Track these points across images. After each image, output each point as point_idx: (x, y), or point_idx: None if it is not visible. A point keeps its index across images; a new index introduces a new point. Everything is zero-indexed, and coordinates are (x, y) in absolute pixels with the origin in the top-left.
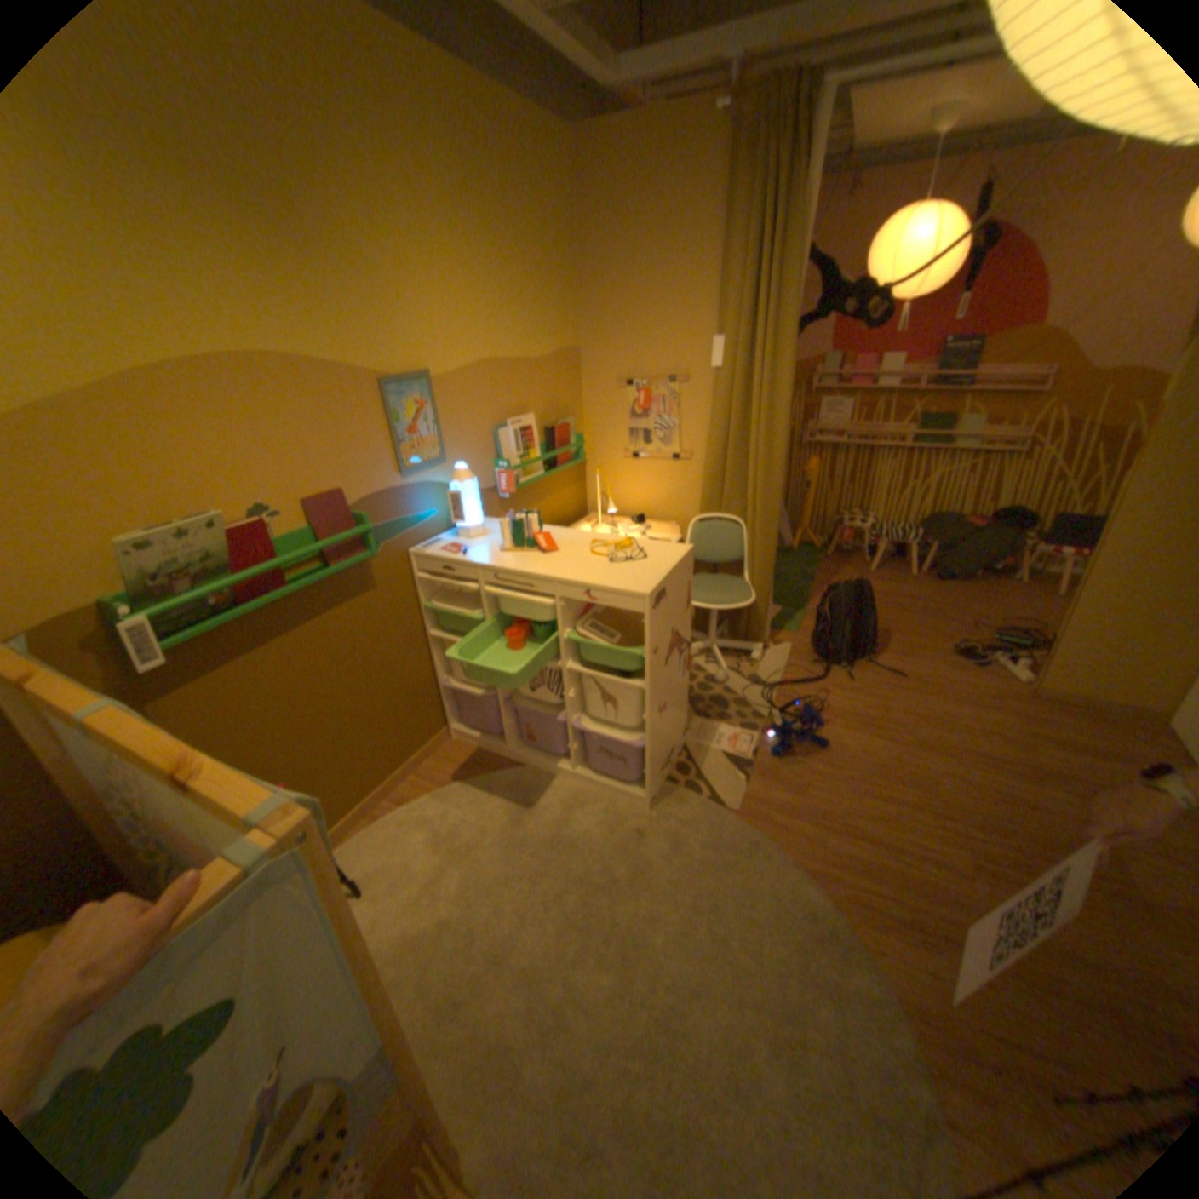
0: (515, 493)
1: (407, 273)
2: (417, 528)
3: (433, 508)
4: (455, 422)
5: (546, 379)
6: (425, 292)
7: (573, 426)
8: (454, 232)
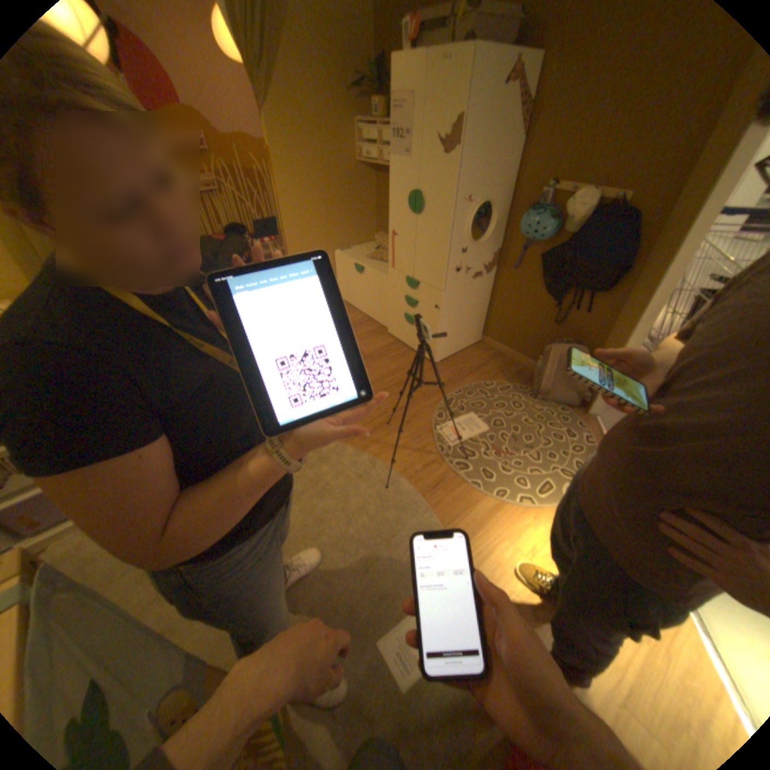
0: None
1: None
2: None
3: None
4: None
5: None
6: None
7: None
8: None
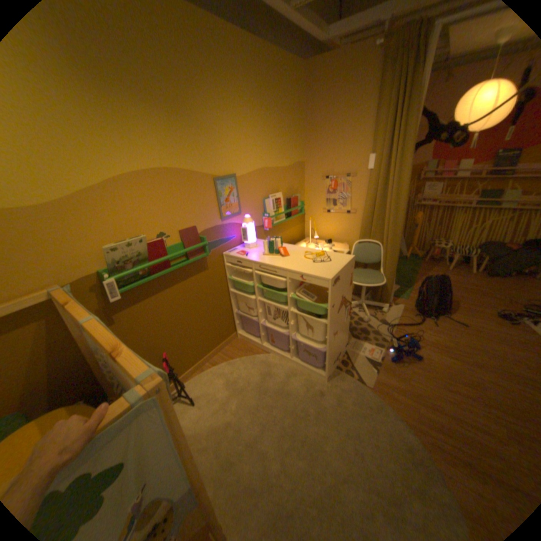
0: (271, 228)
1: (228, 131)
2: (227, 243)
3: (234, 234)
4: (246, 196)
5: (288, 176)
6: (236, 139)
7: (300, 197)
8: (250, 112)
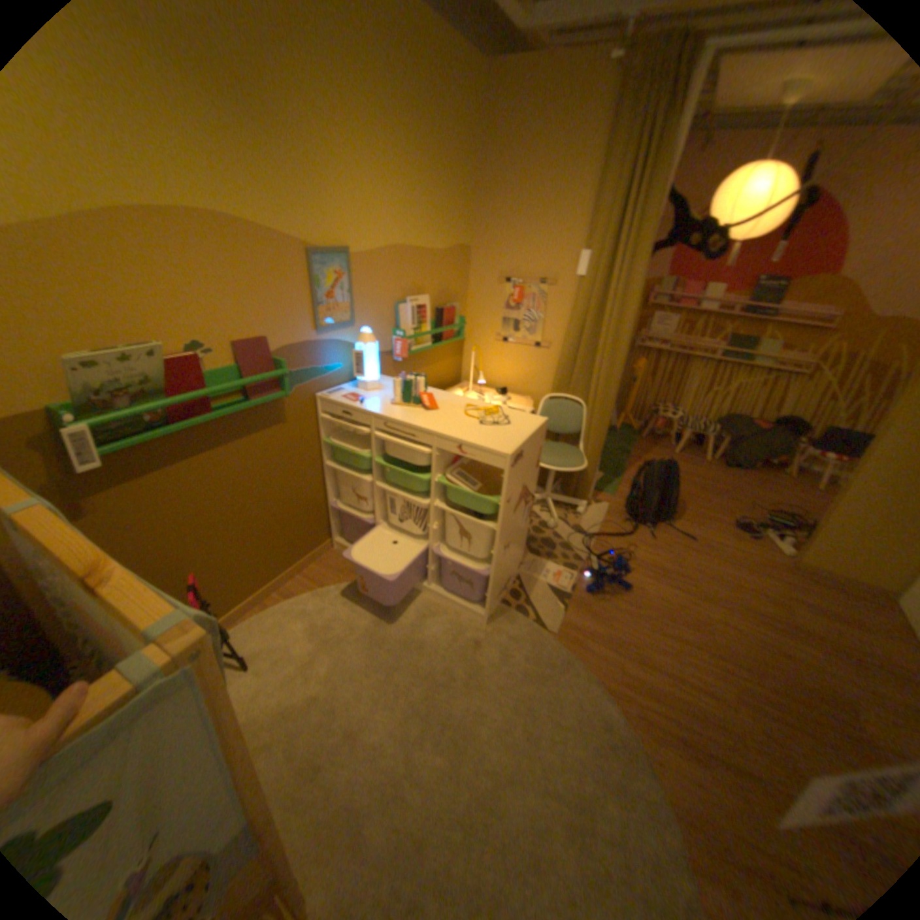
0: (406, 357)
1: (339, 162)
2: (324, 376)
3: (339, 362)
4: (365, 293)
5: (442, 268)
6: (353, 181)
7: (458, 309)
8: (383, 133)
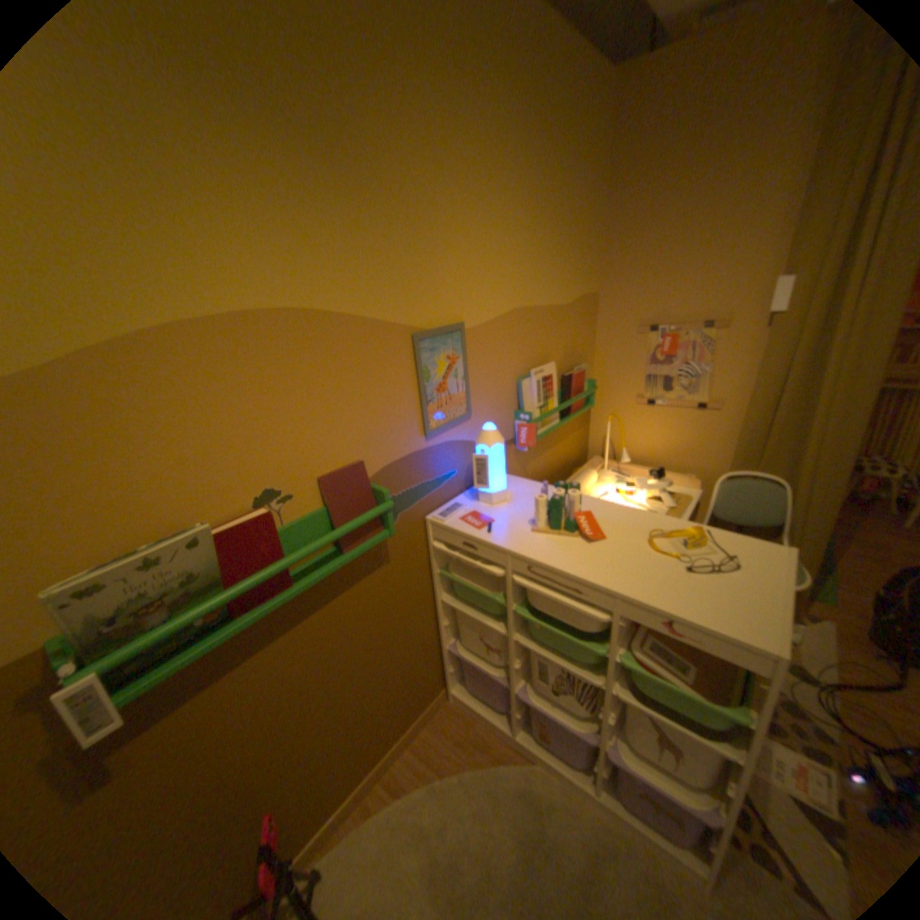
0: (535, 446)
1: (453, 214)
2: (437, 490)
3: (454, 467)
4: (484, 374)
5: (569, 325)
6: (469, 236)
7: (588, 371)
8: (503, 170)
